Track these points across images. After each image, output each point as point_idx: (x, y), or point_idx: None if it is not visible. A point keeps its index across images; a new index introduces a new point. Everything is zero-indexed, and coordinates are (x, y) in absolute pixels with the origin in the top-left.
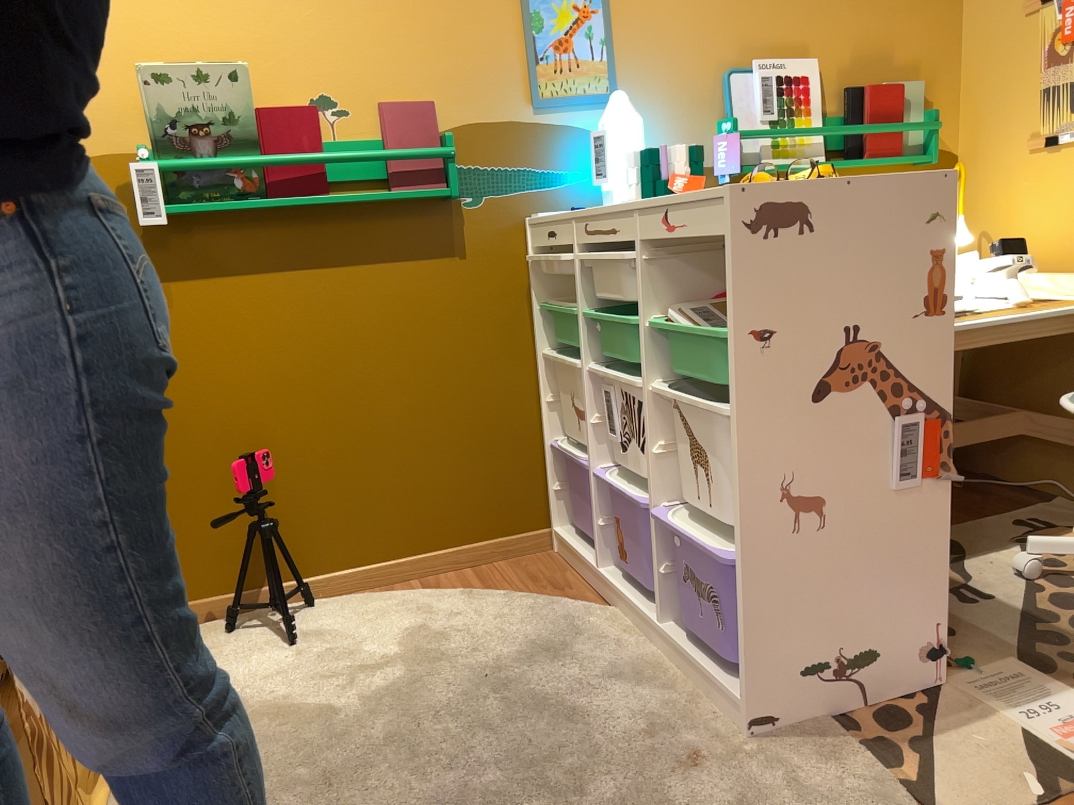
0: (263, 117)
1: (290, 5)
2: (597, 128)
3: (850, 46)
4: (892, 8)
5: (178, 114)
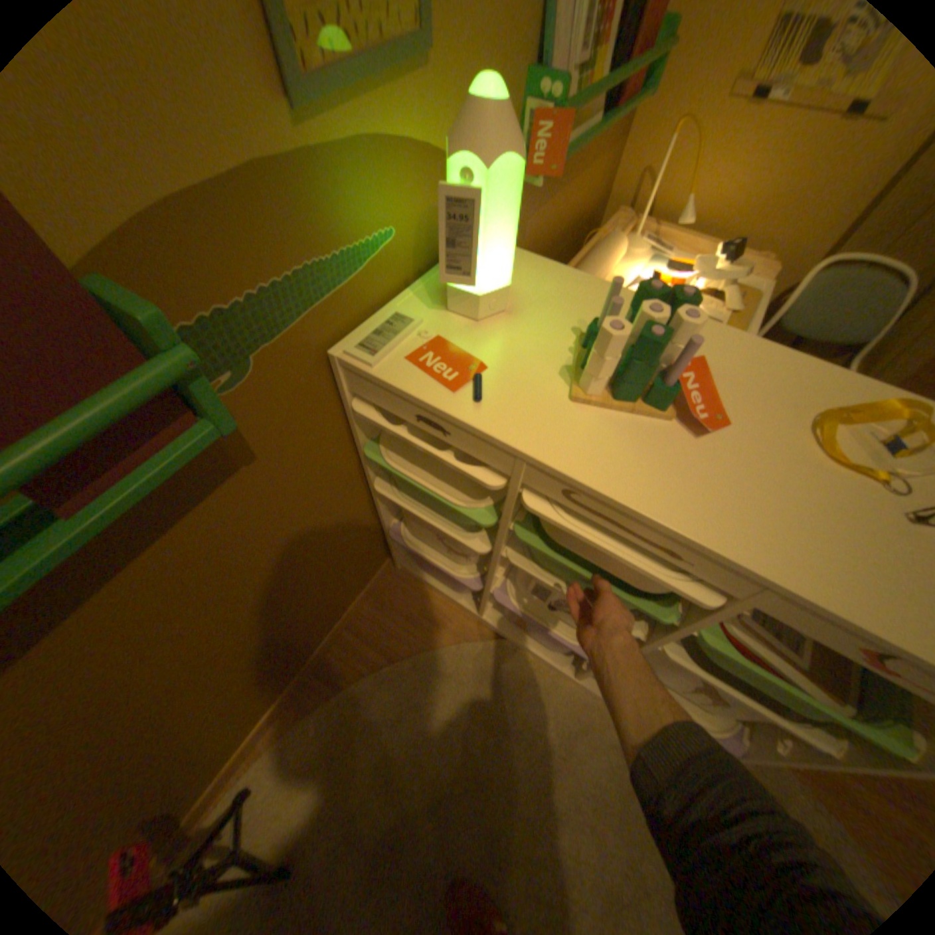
0: None
1: None
2: (403, 125)
3: None
4: None
5: None
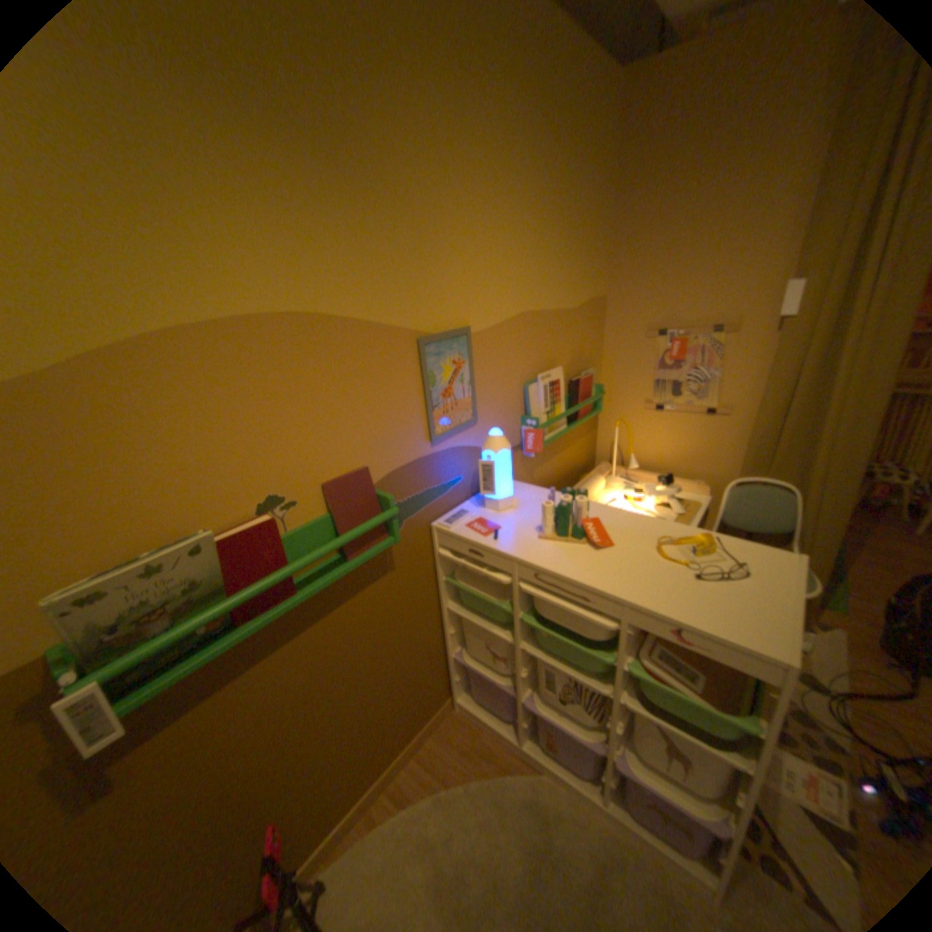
0: (217, 552)
1: (221, 417)
2: (466, 443)
3: (571, 352)
4: (585, 327)
5: (120, 618)
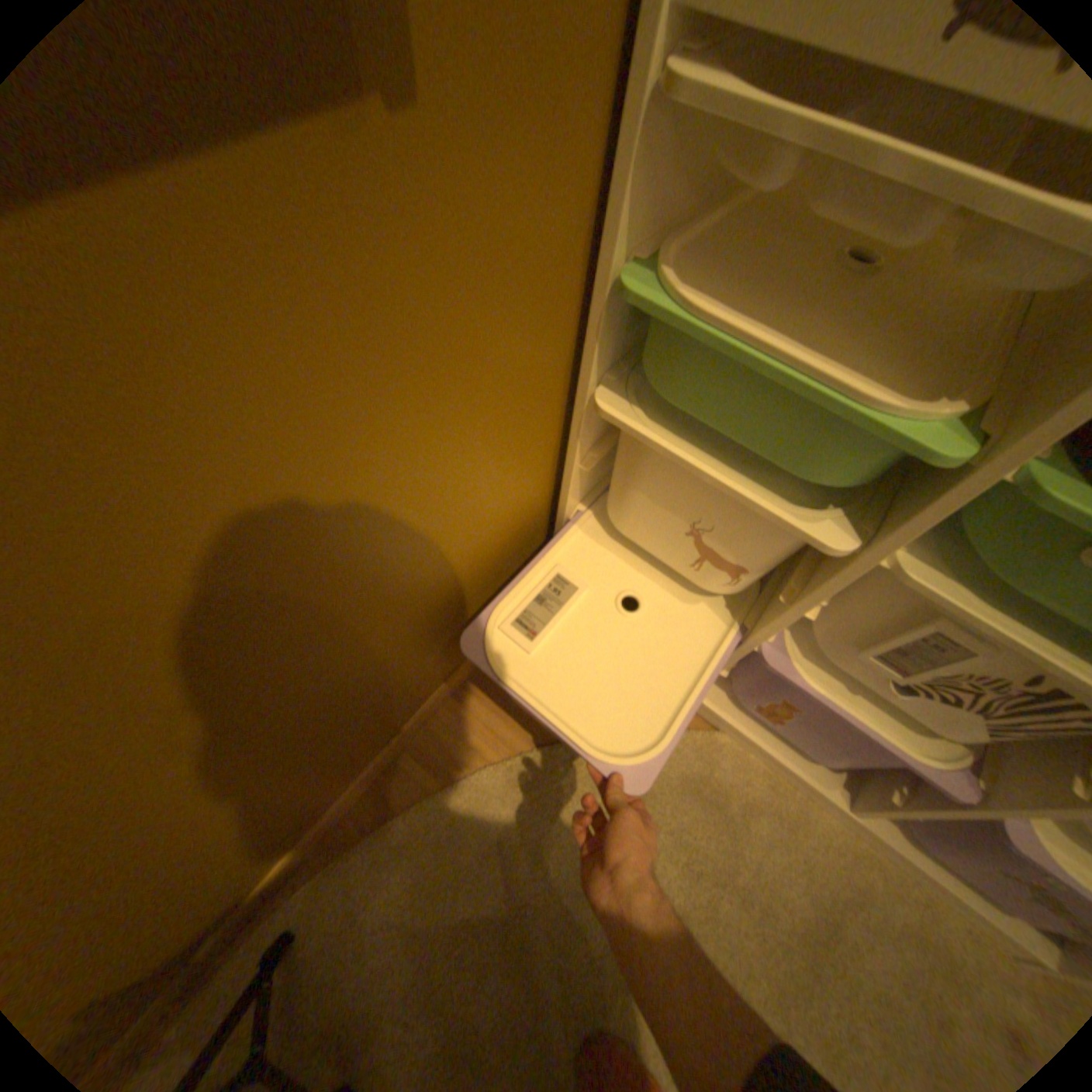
0: None
1: None
2: None
3: None
4: None
5: None
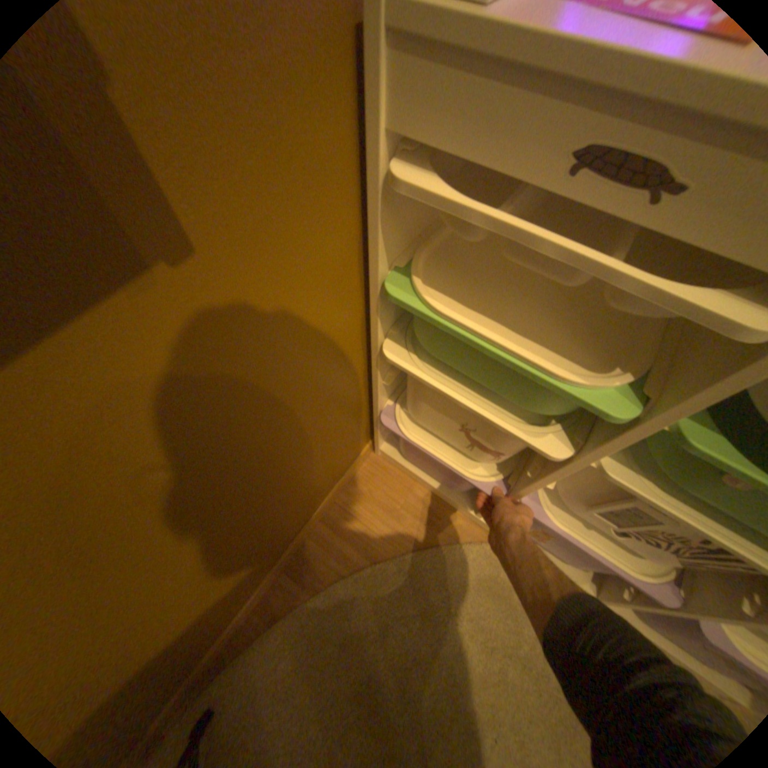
0: None
1: None
2: None
3: None
4: None
5: None
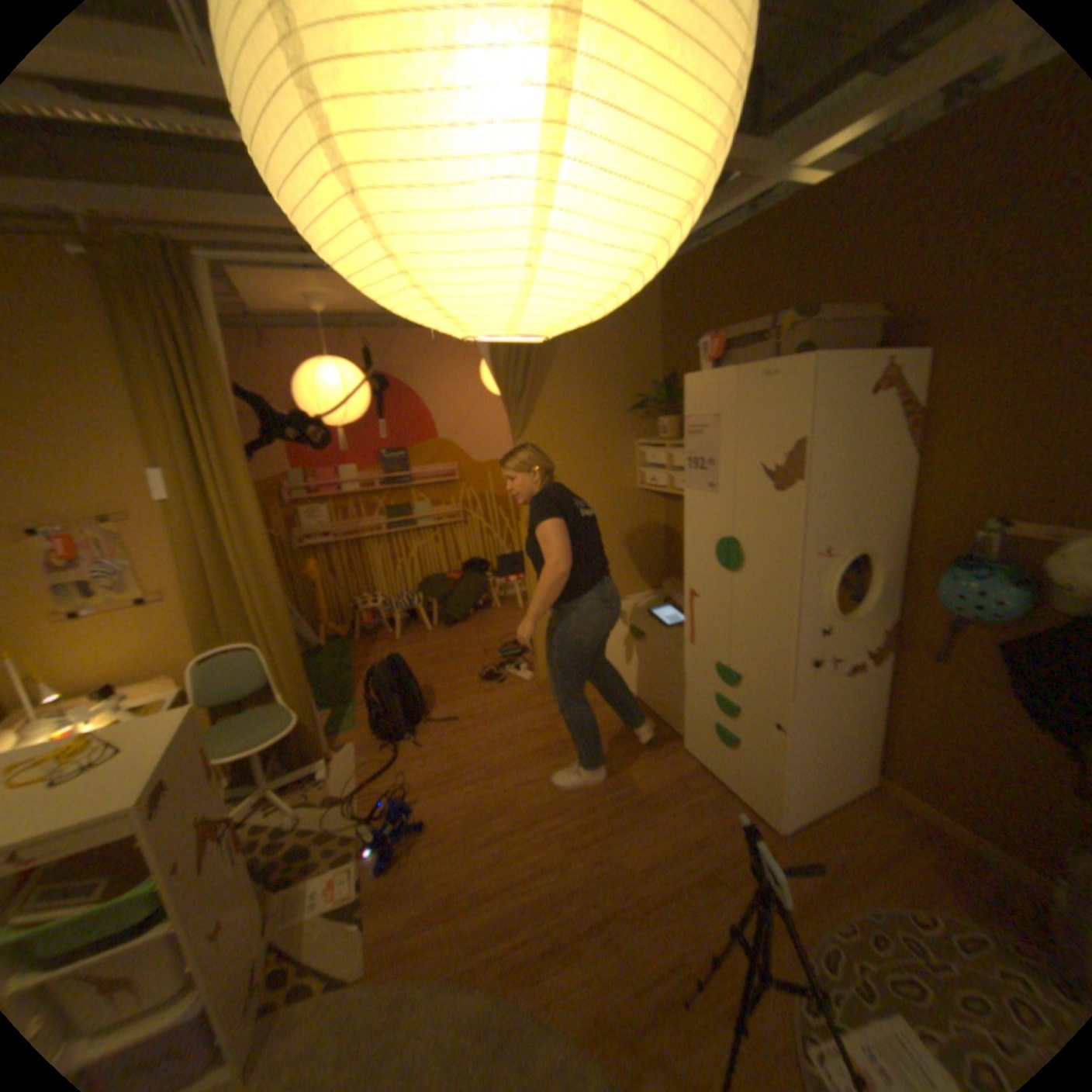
0: None
1: None
2: None
3: None
4: None
5: None
